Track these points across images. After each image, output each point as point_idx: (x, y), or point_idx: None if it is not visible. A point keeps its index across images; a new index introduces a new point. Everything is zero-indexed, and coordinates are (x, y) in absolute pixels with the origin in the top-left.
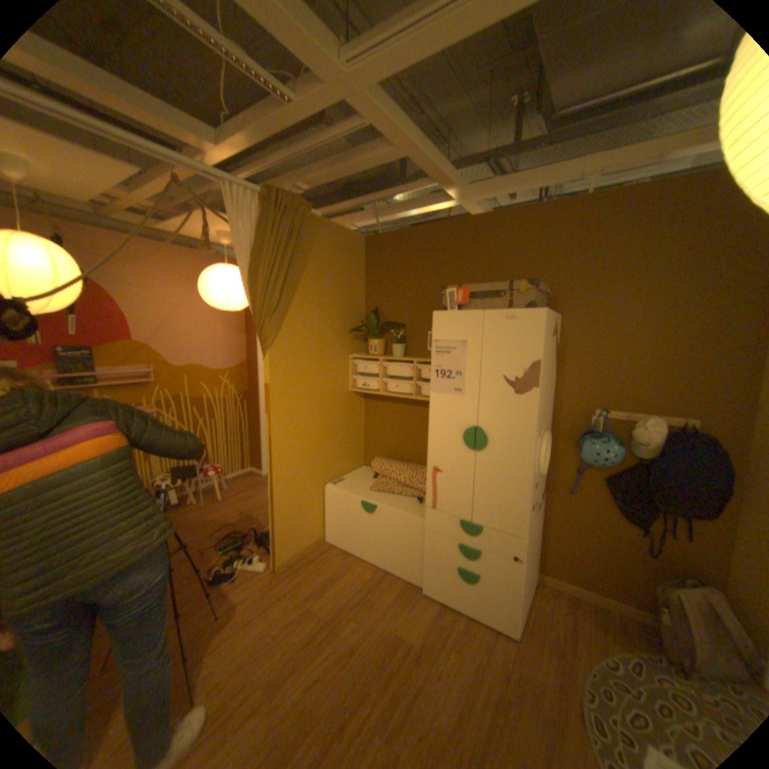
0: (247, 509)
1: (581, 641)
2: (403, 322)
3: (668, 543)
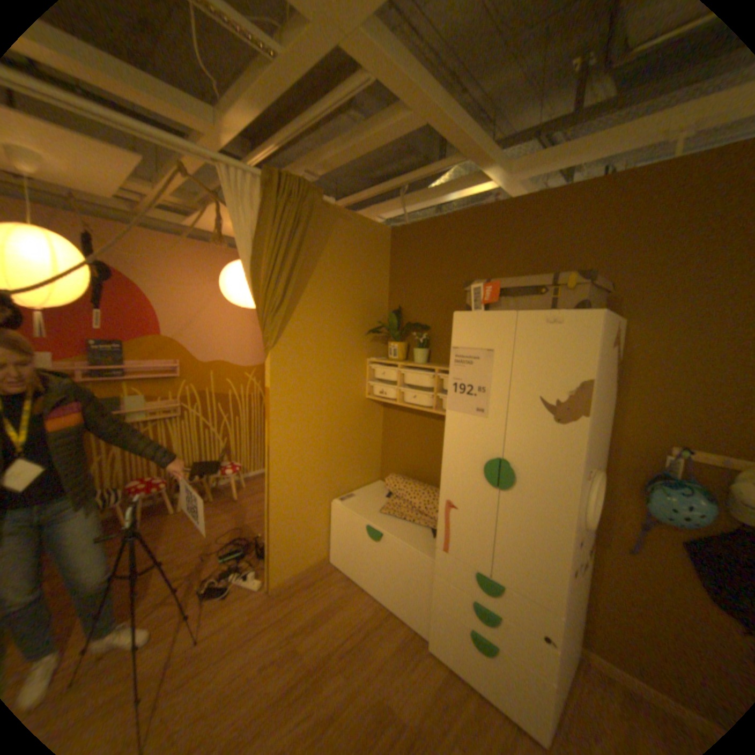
0: (259, 512)
1: None
2: (428, 323)
3: None
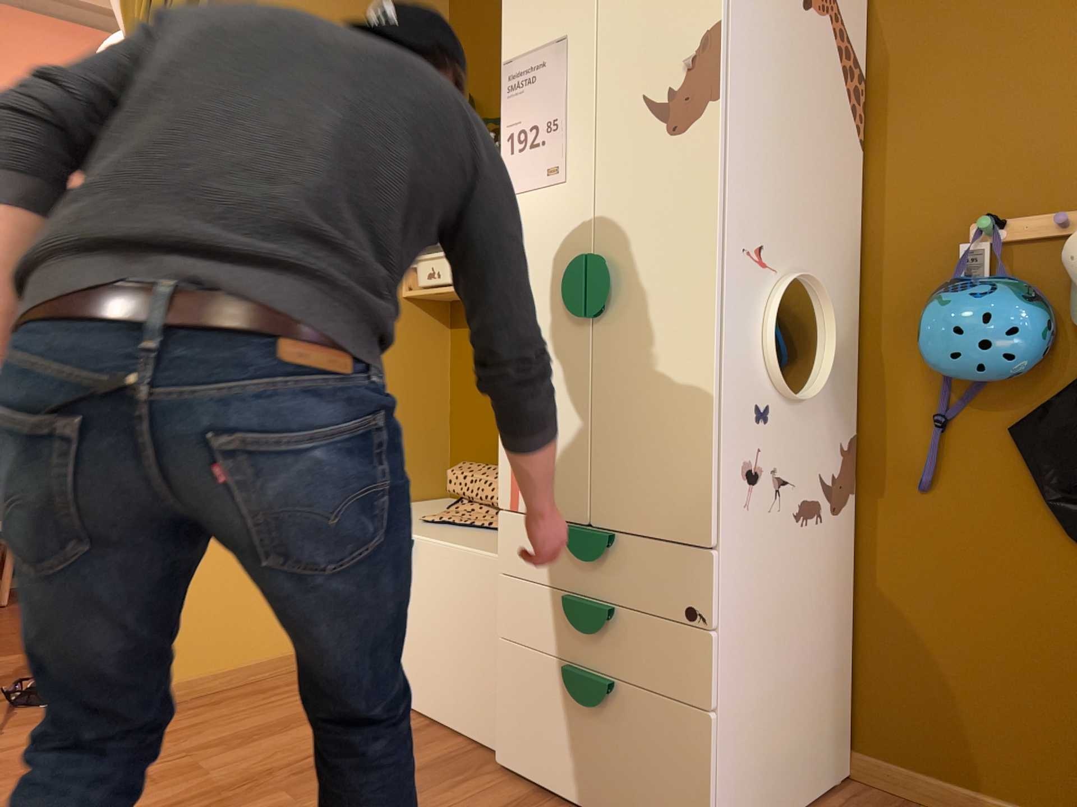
0: None
1: None
2: None
3: None
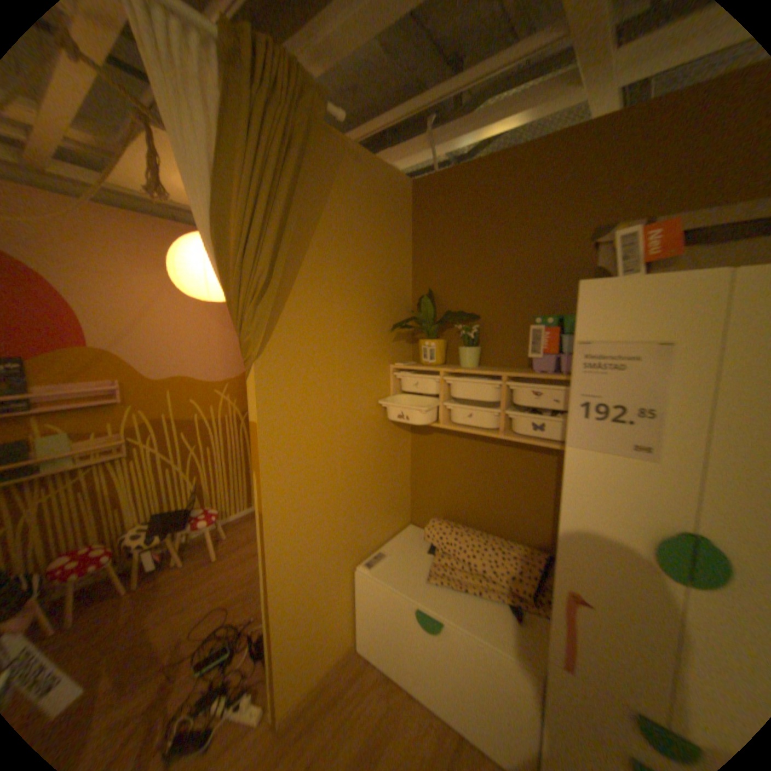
0: (248, 575)
1: None
2: (476, 310)
3: None
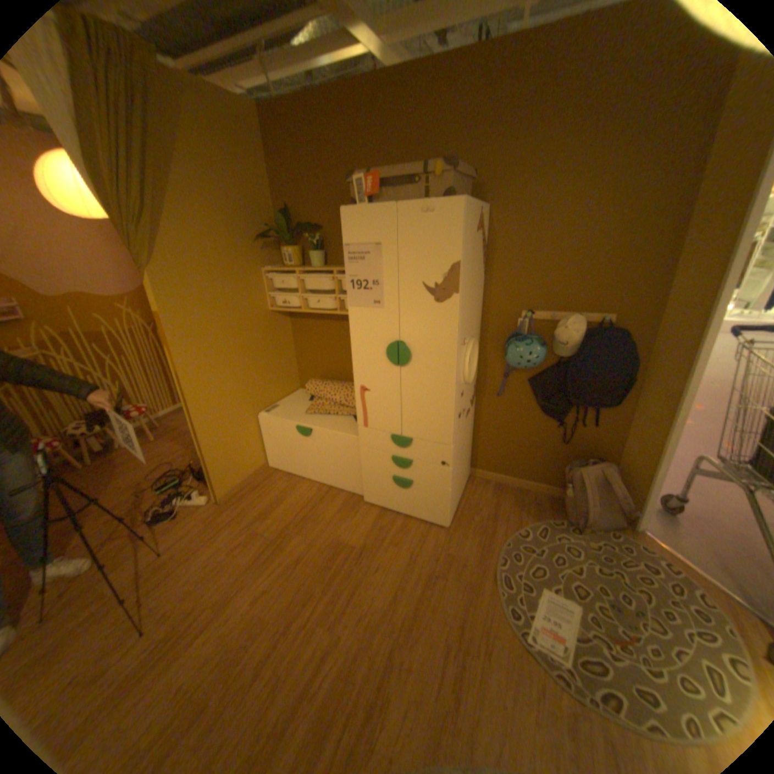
0: (184, 445)
1: (501, 519)
2: (319, 222)
3: (578, 430)
